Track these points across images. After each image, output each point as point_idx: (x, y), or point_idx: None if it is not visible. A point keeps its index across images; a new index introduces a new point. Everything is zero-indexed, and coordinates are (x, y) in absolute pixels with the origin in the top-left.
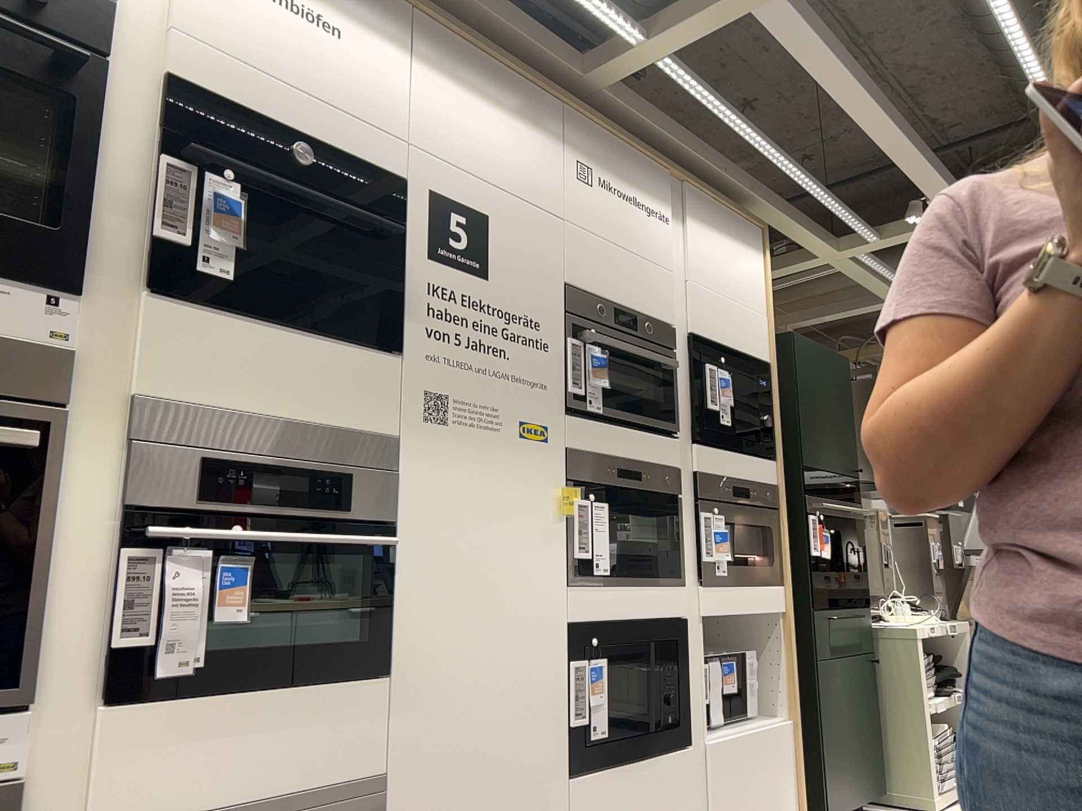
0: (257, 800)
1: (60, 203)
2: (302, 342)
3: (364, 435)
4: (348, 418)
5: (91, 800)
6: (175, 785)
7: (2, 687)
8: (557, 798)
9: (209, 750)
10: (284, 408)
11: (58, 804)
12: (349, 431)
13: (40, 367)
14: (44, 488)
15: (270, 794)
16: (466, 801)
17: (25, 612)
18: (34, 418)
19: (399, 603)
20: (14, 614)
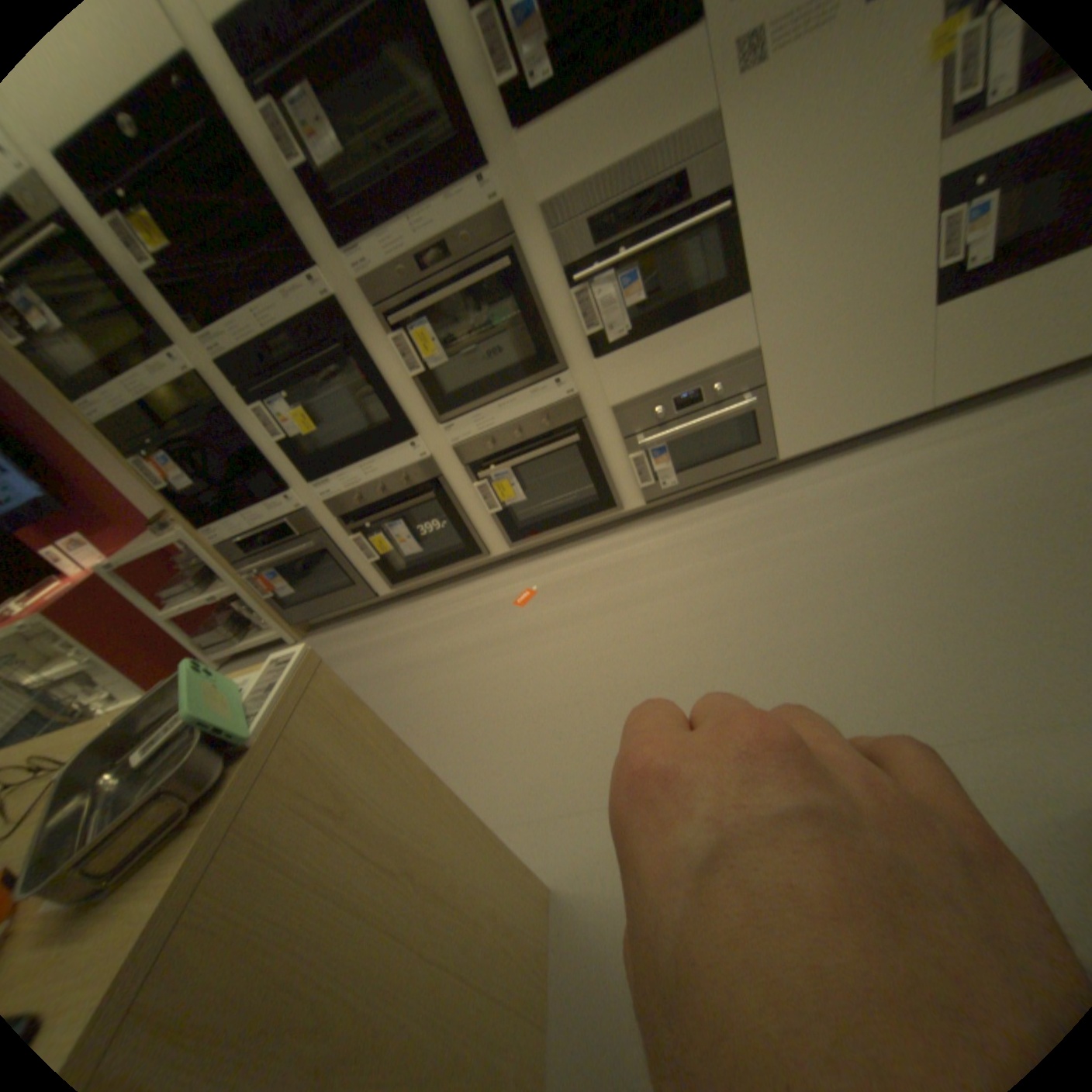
0: (683, 376)
1: (451, 110)
2: (618, 83)
3: (695, 121)
4: (673, 122)
5: (607, 393)
6: (640, 379)
7: (555, 363)
8: (922, 322)
9: (650, 362)
10: (624, 148)
11: (597, 396)
12: (680, 128)
13: (496, 218)
14: (528, 277)
15: (689, 372)
16: (828, 344)
17: (548, 333)
18: (507, 246)
19: (749, 241)
20: (545, 335)
